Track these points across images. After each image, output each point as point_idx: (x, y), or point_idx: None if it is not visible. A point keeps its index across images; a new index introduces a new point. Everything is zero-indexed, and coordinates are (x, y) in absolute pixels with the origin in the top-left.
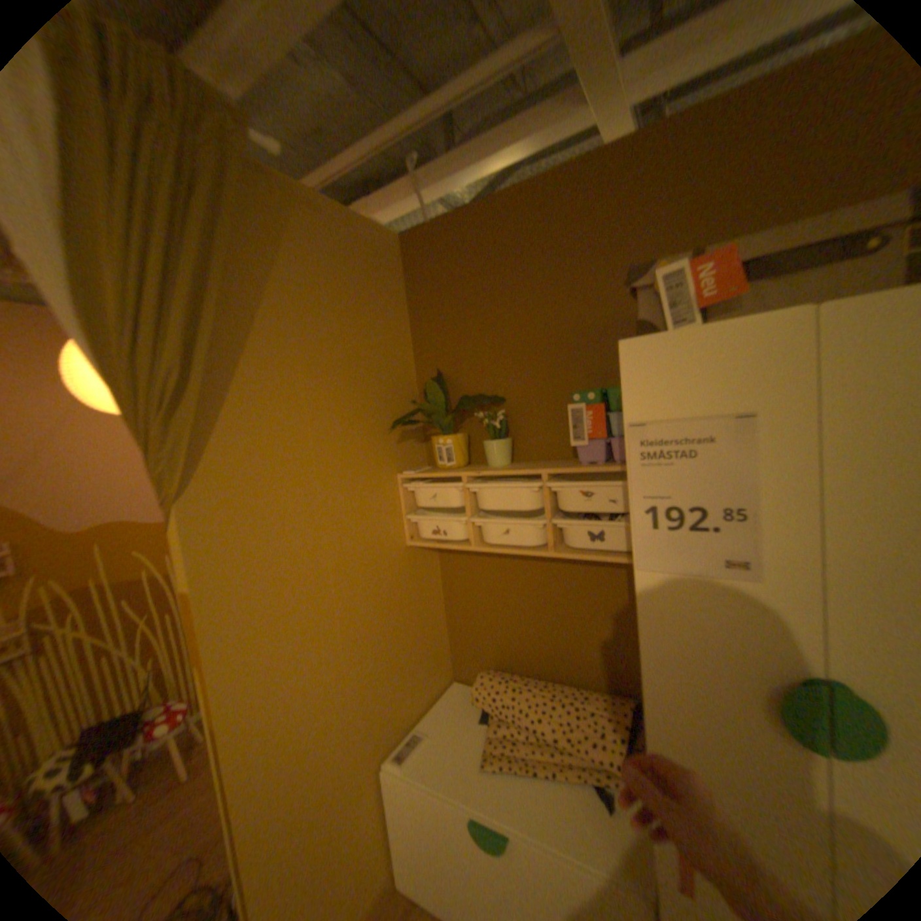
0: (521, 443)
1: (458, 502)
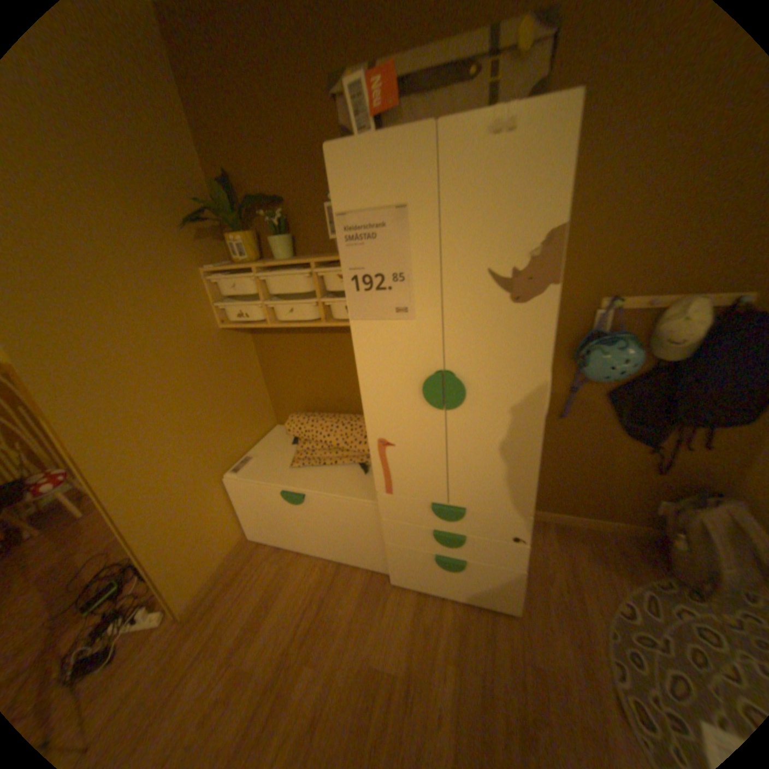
0: (301, 239)
1: (254, 291)
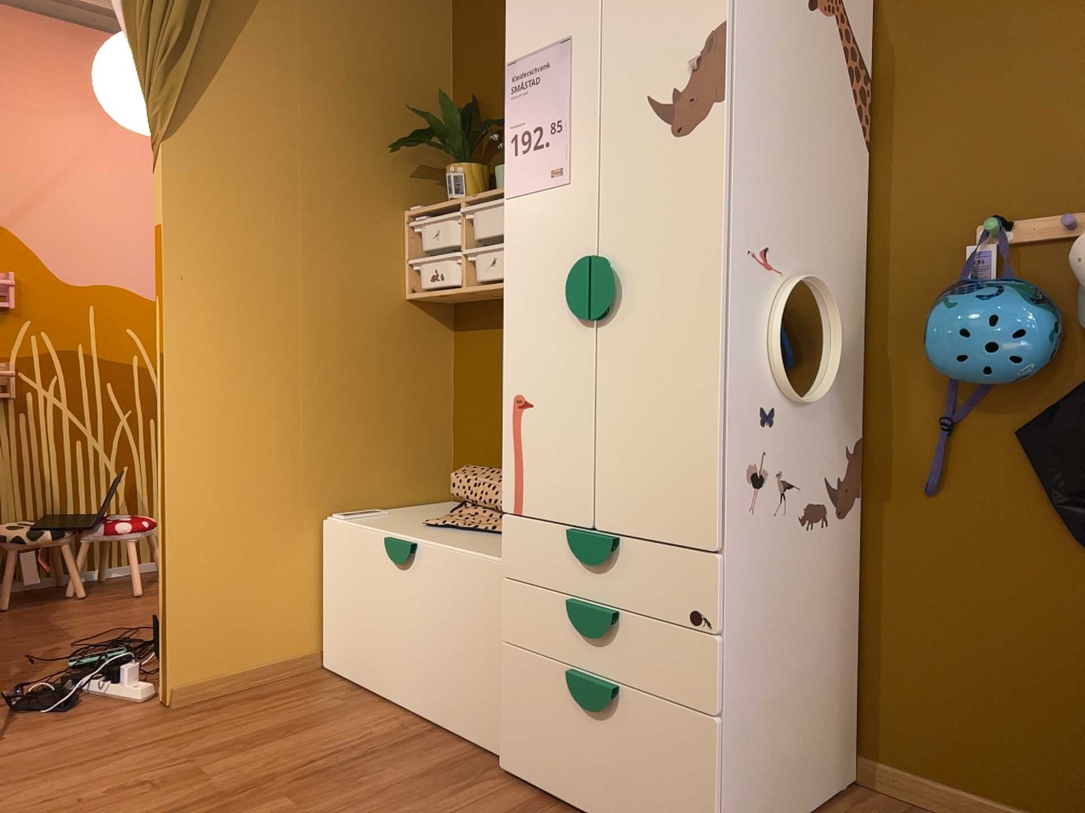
0: None
1: (458, 238)
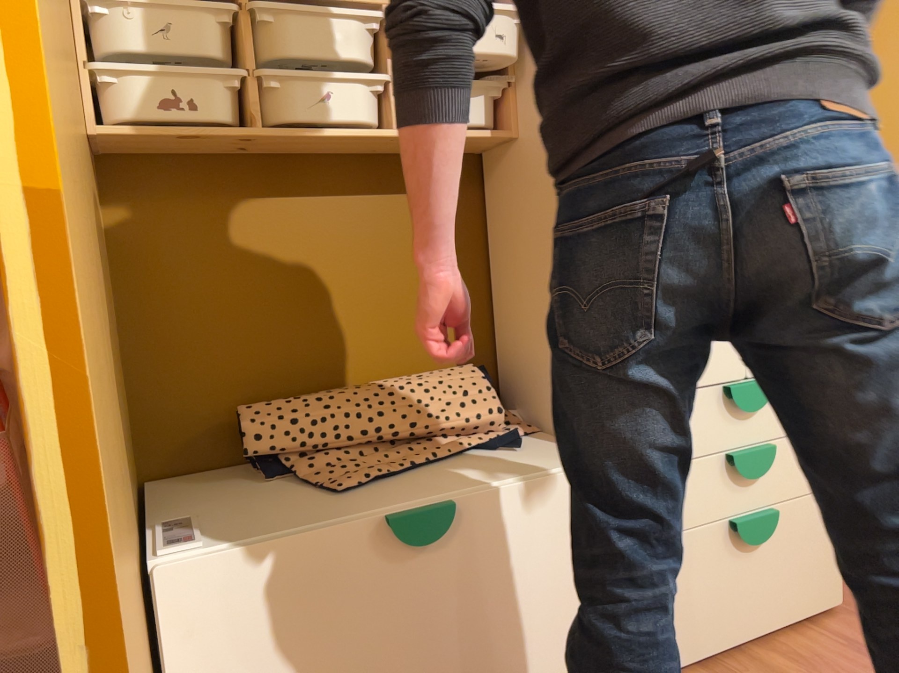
0: None
1: (223, 49)
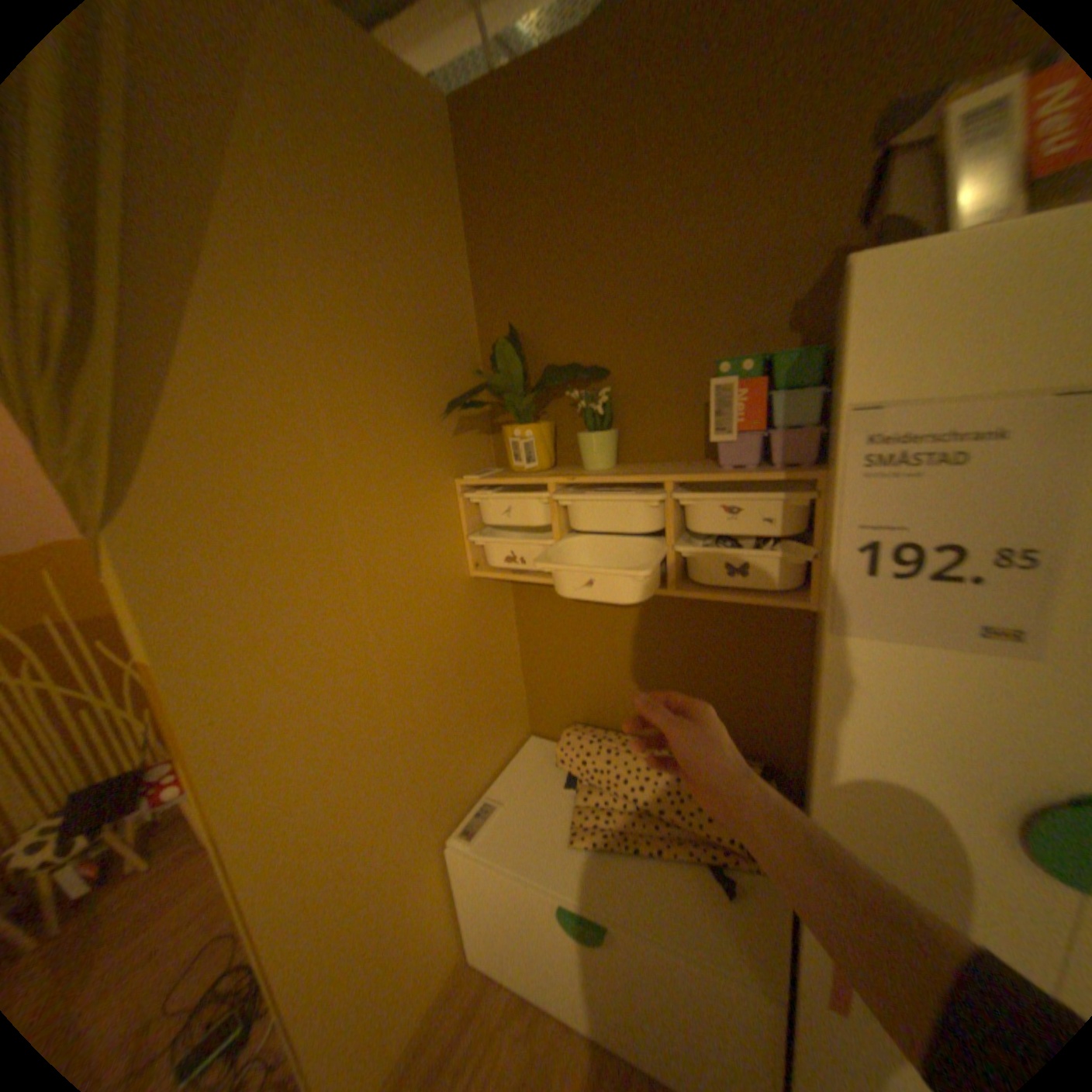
0: (631, 436)
1: (542, 520)
